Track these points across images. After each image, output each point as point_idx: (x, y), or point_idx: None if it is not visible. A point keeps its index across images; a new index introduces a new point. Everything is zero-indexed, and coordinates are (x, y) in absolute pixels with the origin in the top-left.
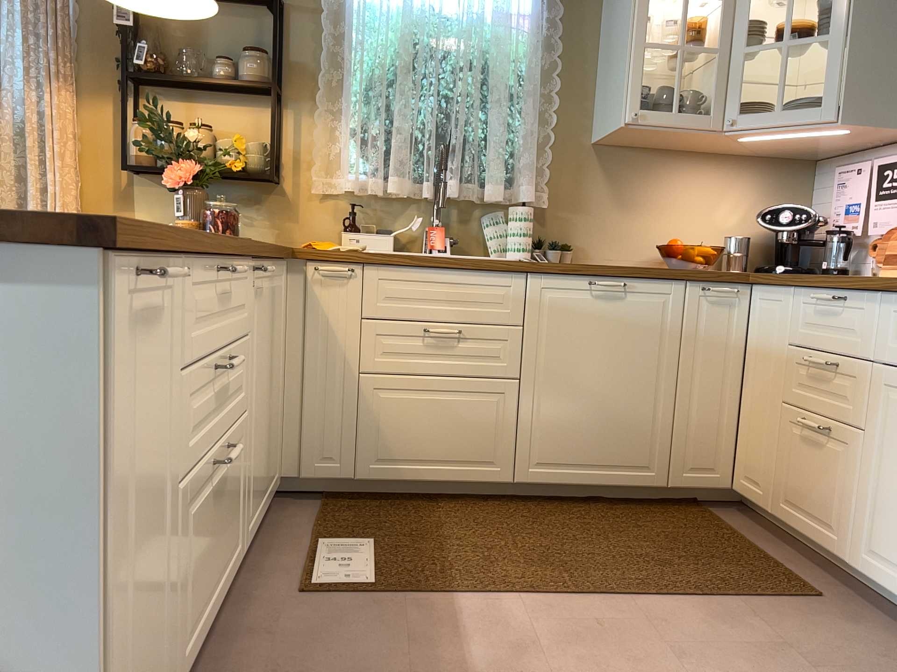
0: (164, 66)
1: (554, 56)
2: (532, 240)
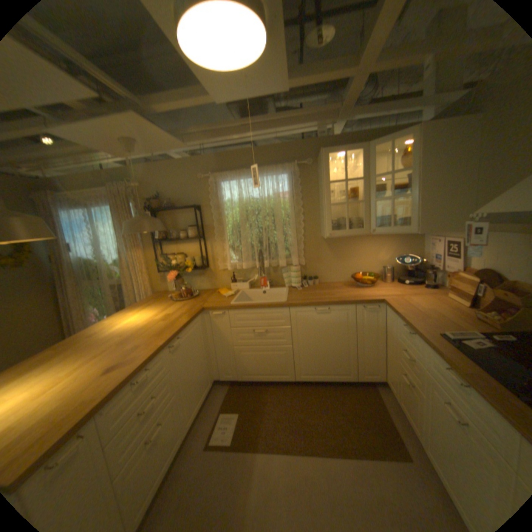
0: (164, 236)
1: (299, 207)
2: (300, 279)
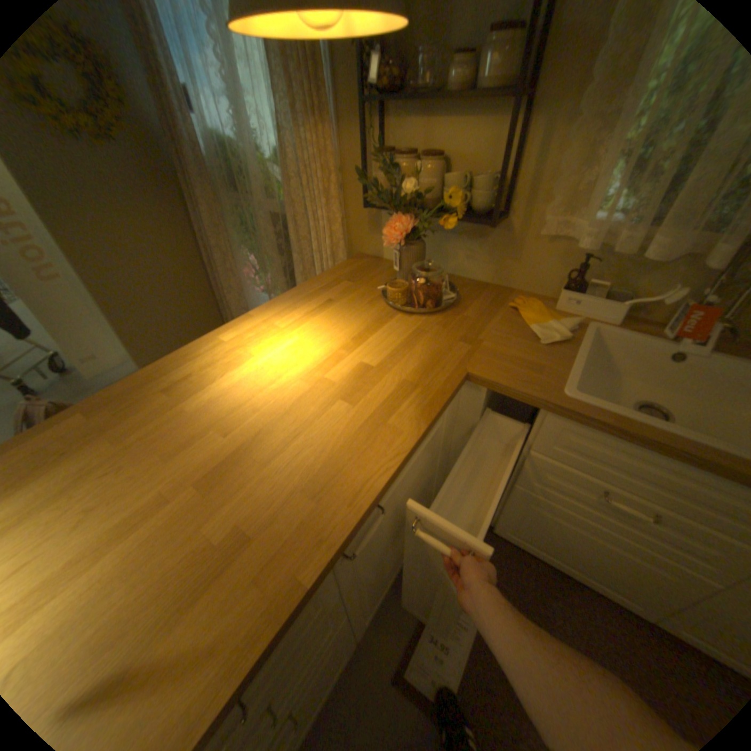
0: (396, 73)
1: None
2: None
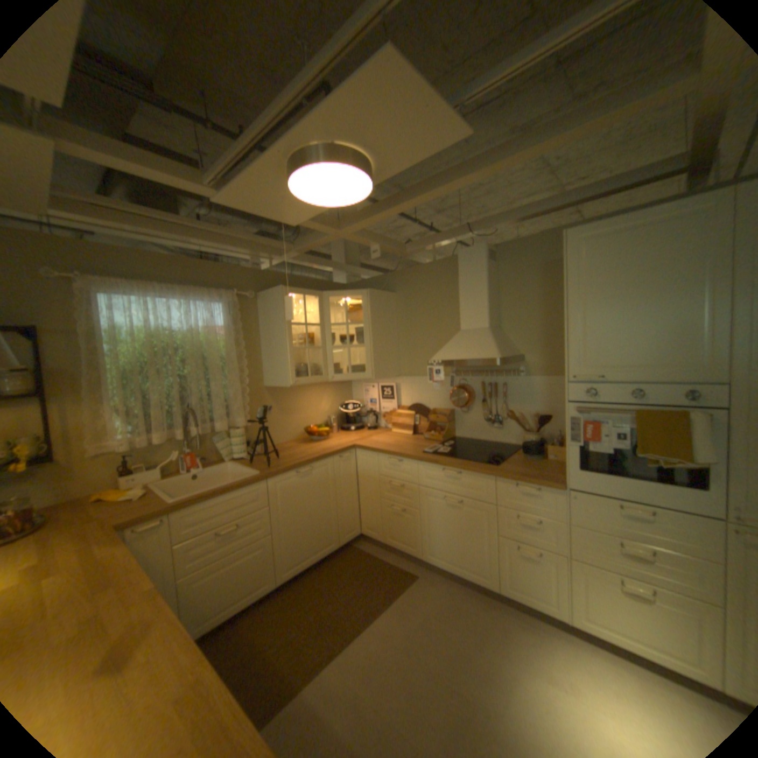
0: None
1: (240, 350)
2: (246, 447)
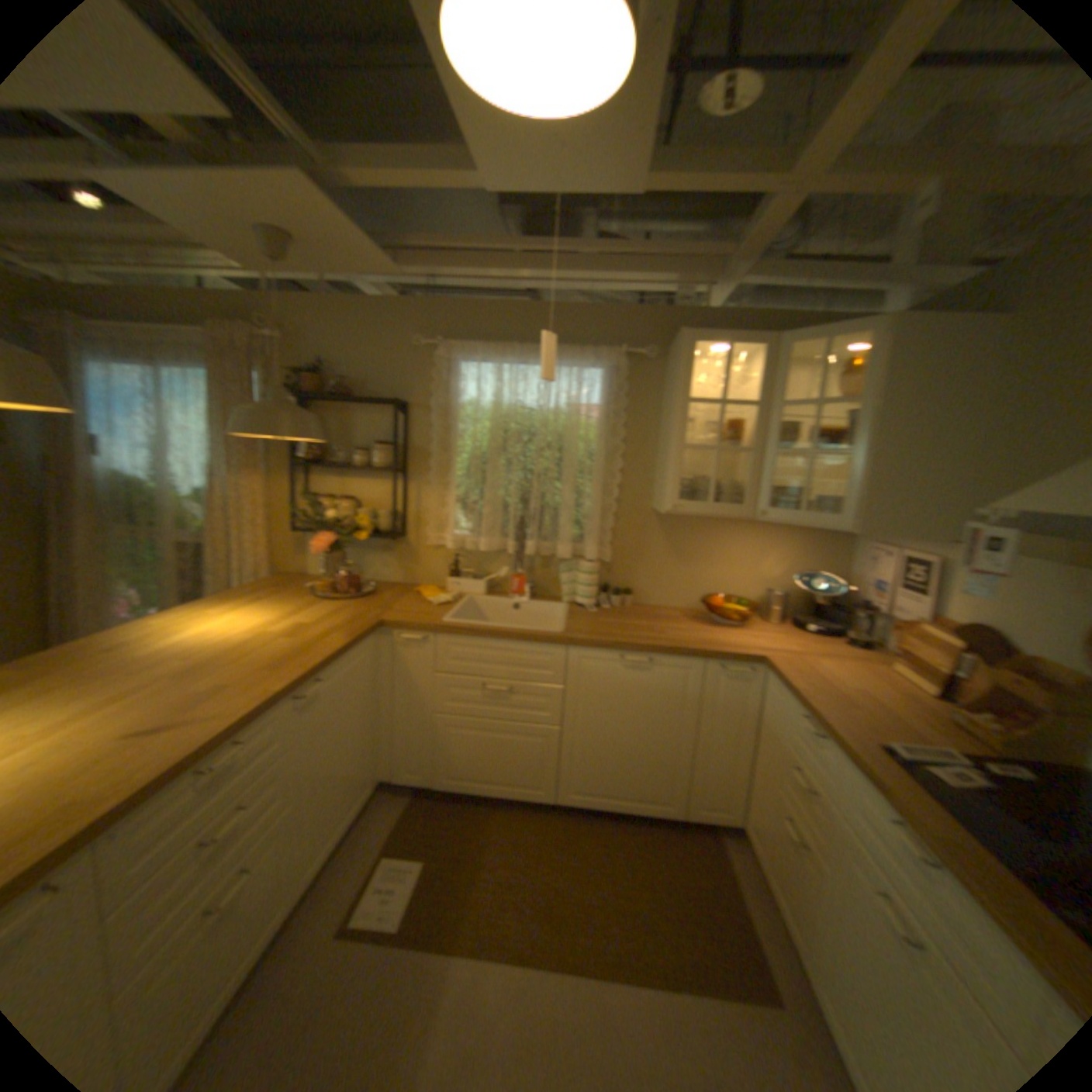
0: (322, 455)
1: (619, 441)
2: (597, 590)
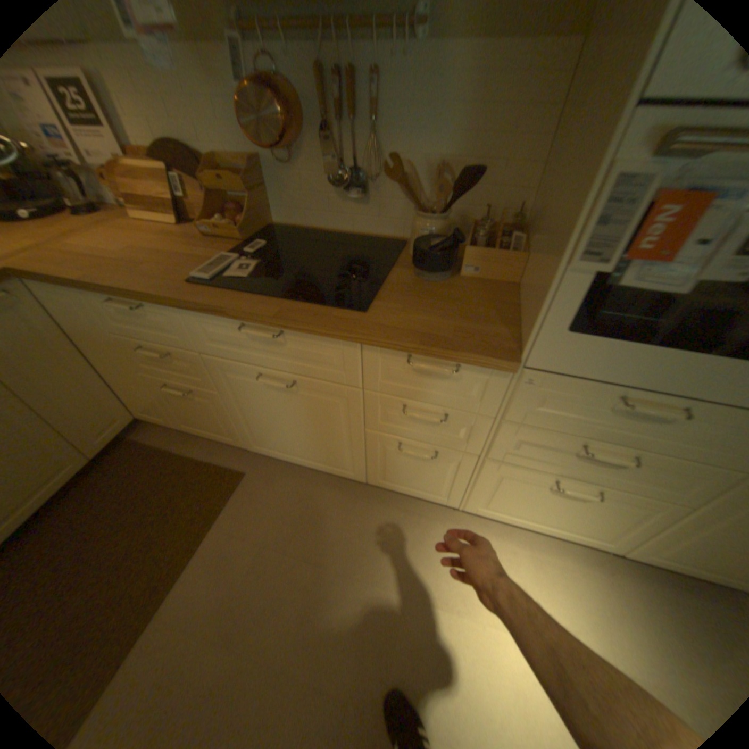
0: None
1: None
2: None
